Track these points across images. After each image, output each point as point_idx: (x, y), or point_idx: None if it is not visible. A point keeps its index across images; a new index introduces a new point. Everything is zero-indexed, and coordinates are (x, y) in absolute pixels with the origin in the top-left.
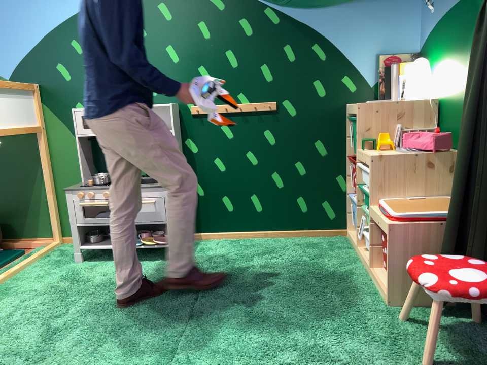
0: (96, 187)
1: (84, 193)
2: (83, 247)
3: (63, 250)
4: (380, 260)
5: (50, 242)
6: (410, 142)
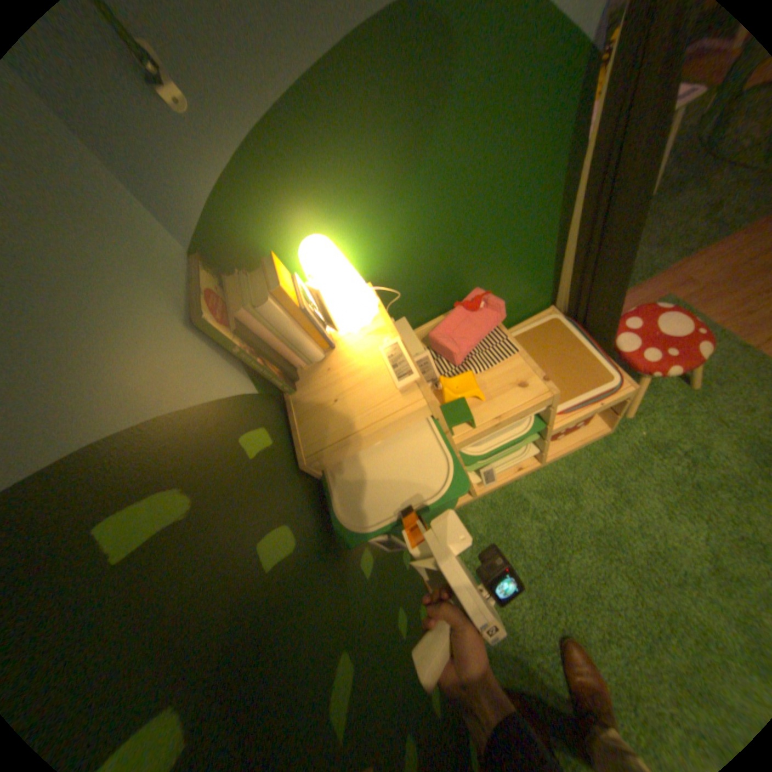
0: None
1: None
2: None
3: None
4: (577, 434)
5: None
6: (466, 346)
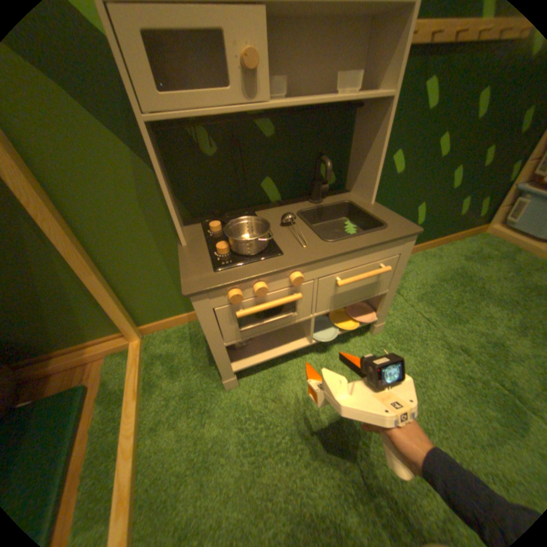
0: (268, 267)
1: (244, 287)
2: (237, 365)
3: (161, 354)
4: None
5: (123, 343)
6: None
